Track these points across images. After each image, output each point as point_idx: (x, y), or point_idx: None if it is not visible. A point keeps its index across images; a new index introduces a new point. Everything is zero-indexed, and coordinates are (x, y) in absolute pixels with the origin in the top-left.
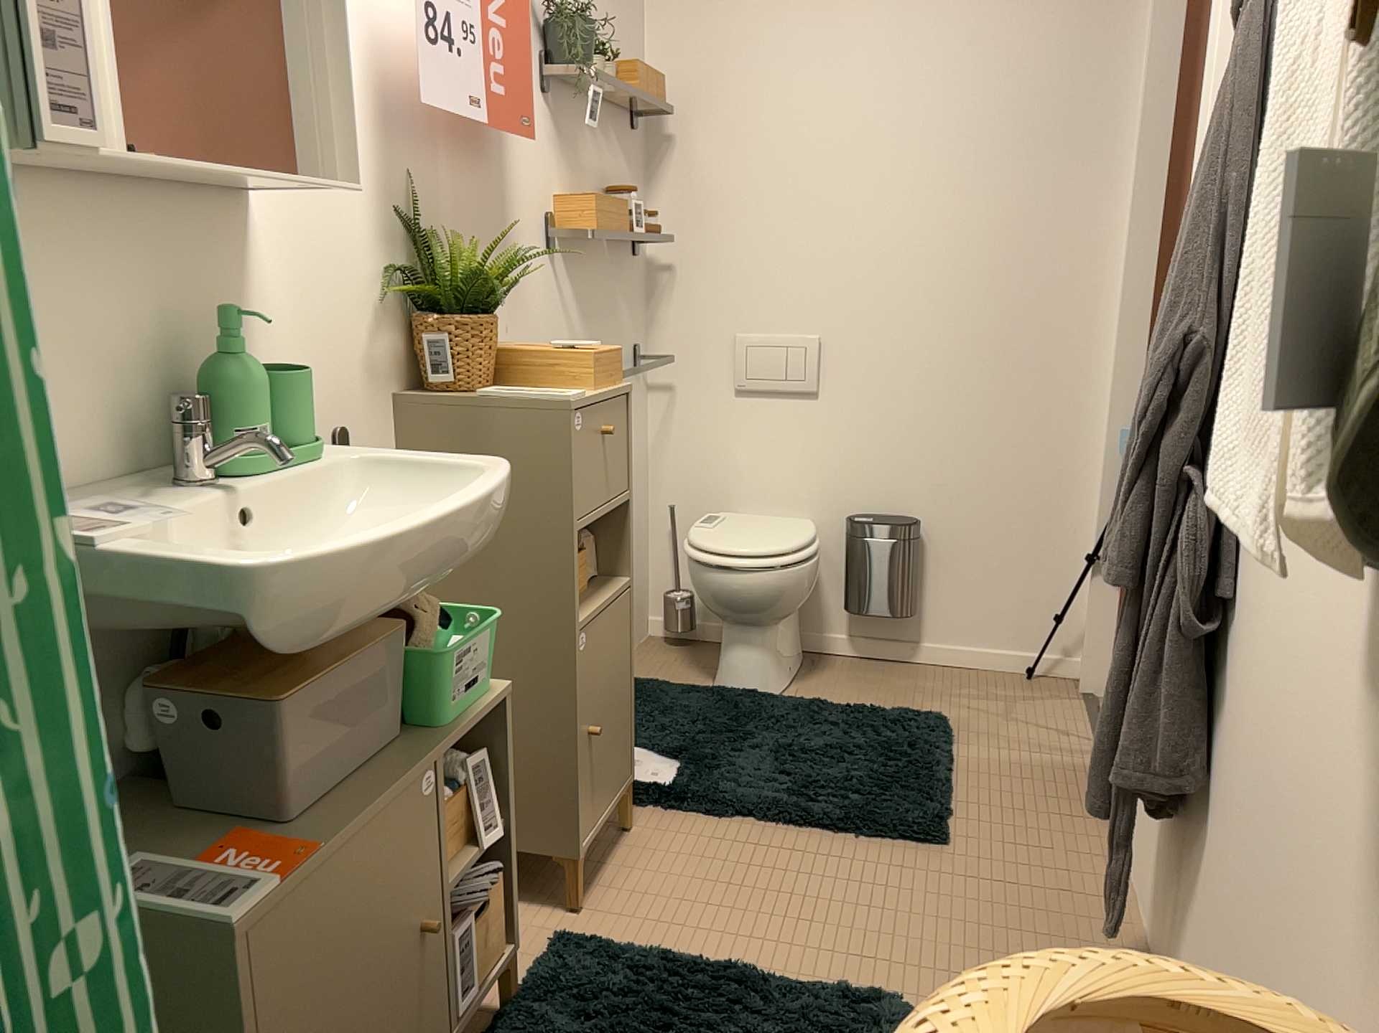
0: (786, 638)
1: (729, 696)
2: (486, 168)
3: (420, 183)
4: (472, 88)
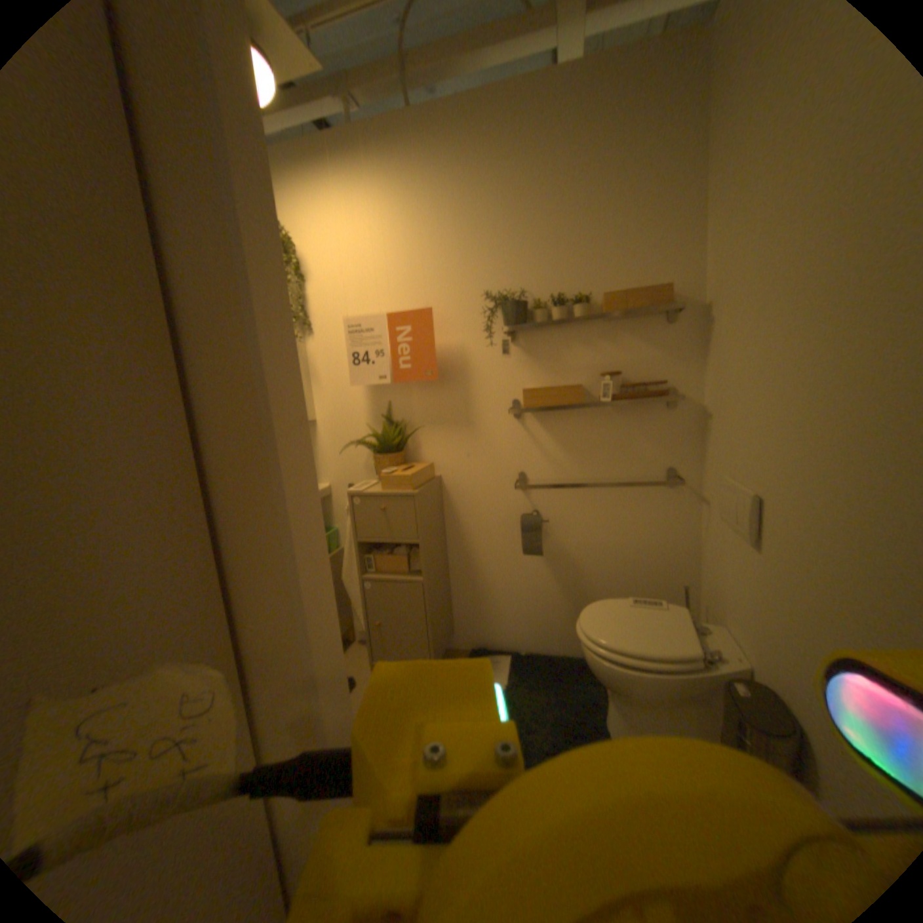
0: (661, 725)
1: (595, 716)
2: (448, 387)
3: (396, 402)
4: (380, 369)
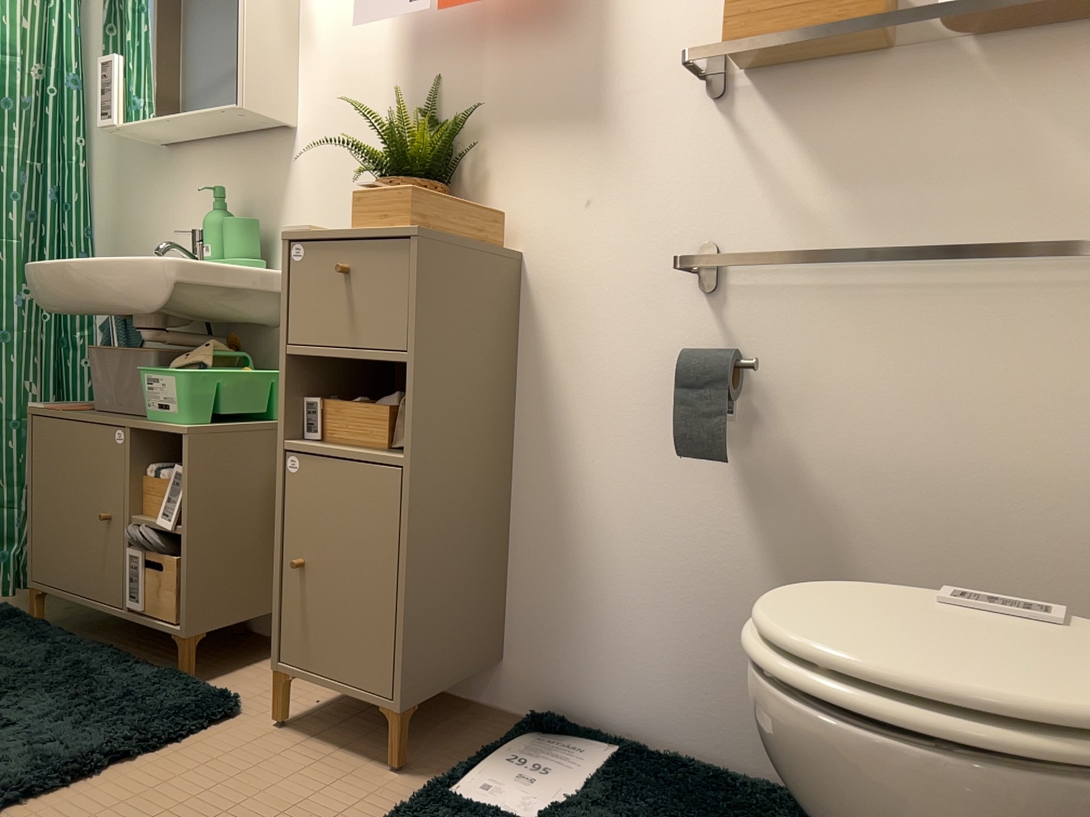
0: None
1: None
2: (562, 40)
3: (451, 85)
4: None
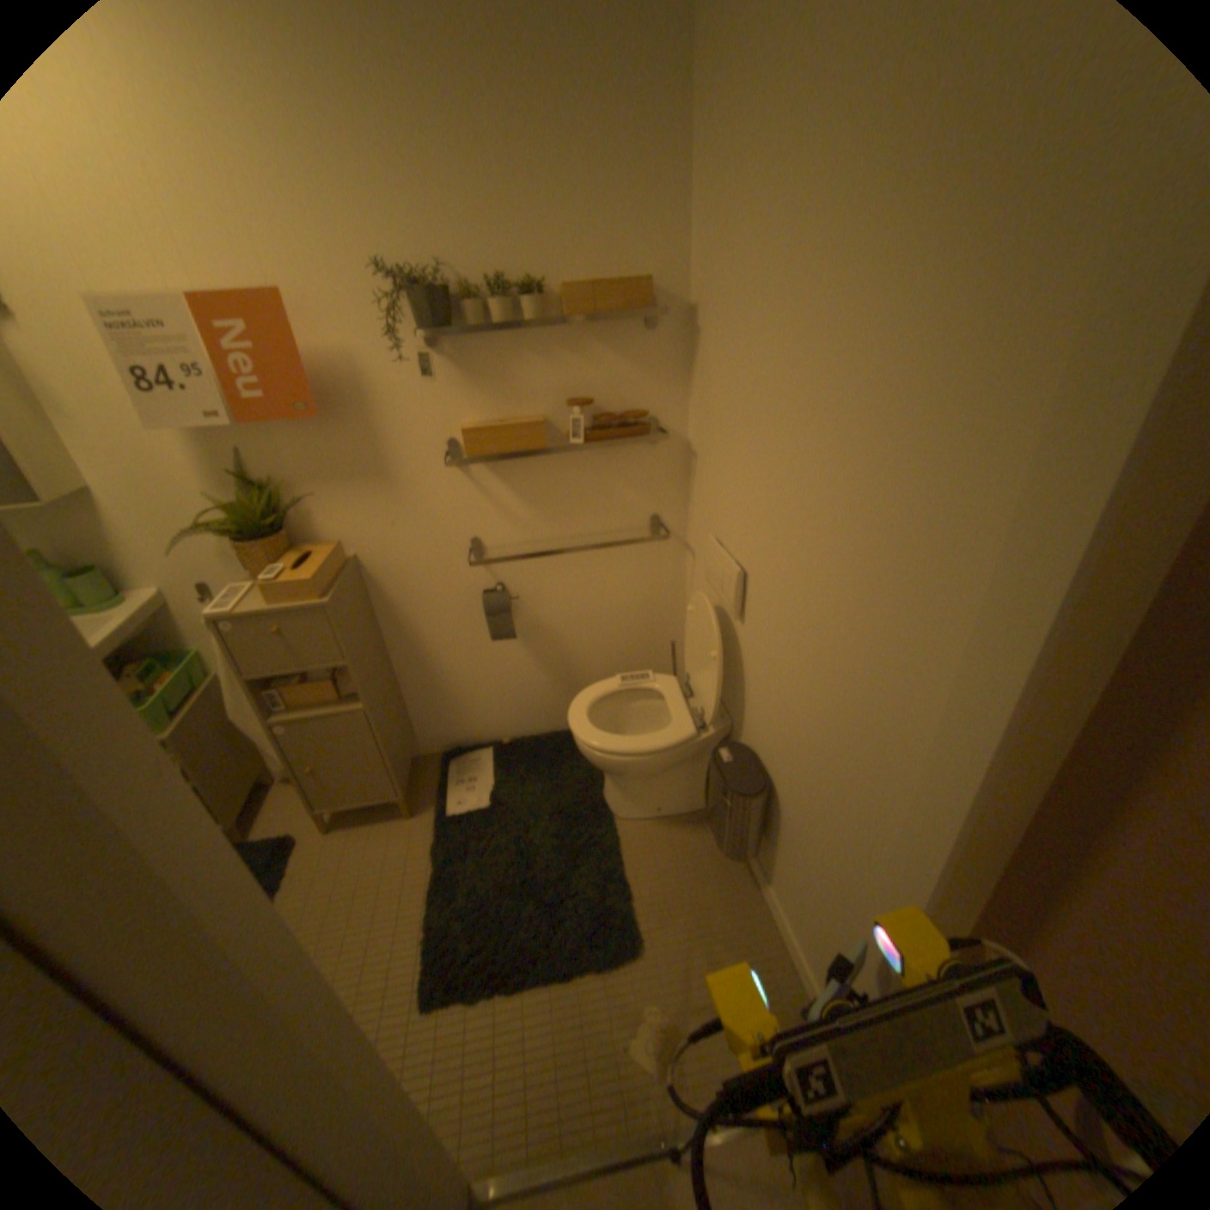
0: (653, 788)
1: (590, 793)
2: (339, 424)
3: (248, 451)
4: (204, 403)
